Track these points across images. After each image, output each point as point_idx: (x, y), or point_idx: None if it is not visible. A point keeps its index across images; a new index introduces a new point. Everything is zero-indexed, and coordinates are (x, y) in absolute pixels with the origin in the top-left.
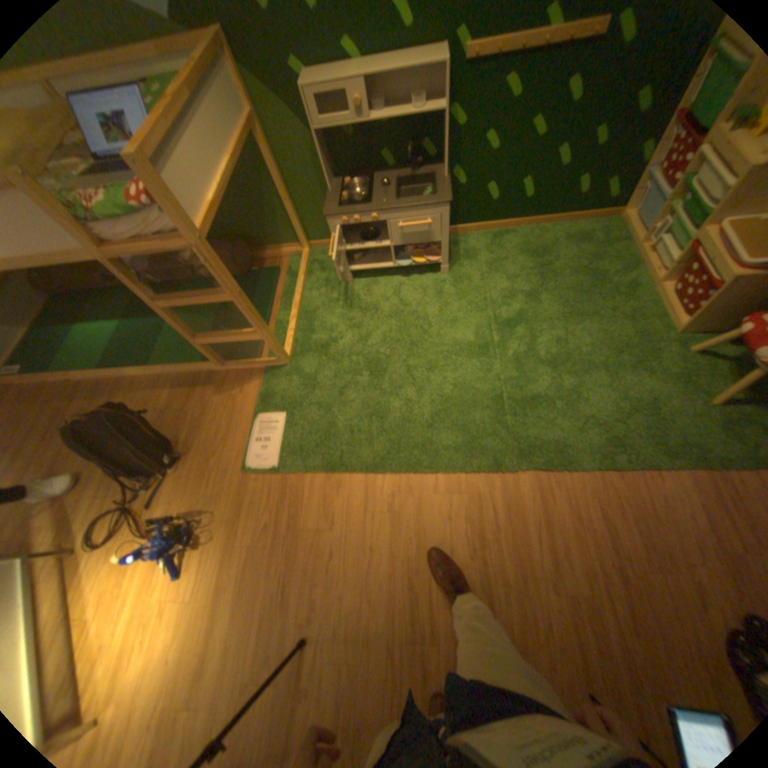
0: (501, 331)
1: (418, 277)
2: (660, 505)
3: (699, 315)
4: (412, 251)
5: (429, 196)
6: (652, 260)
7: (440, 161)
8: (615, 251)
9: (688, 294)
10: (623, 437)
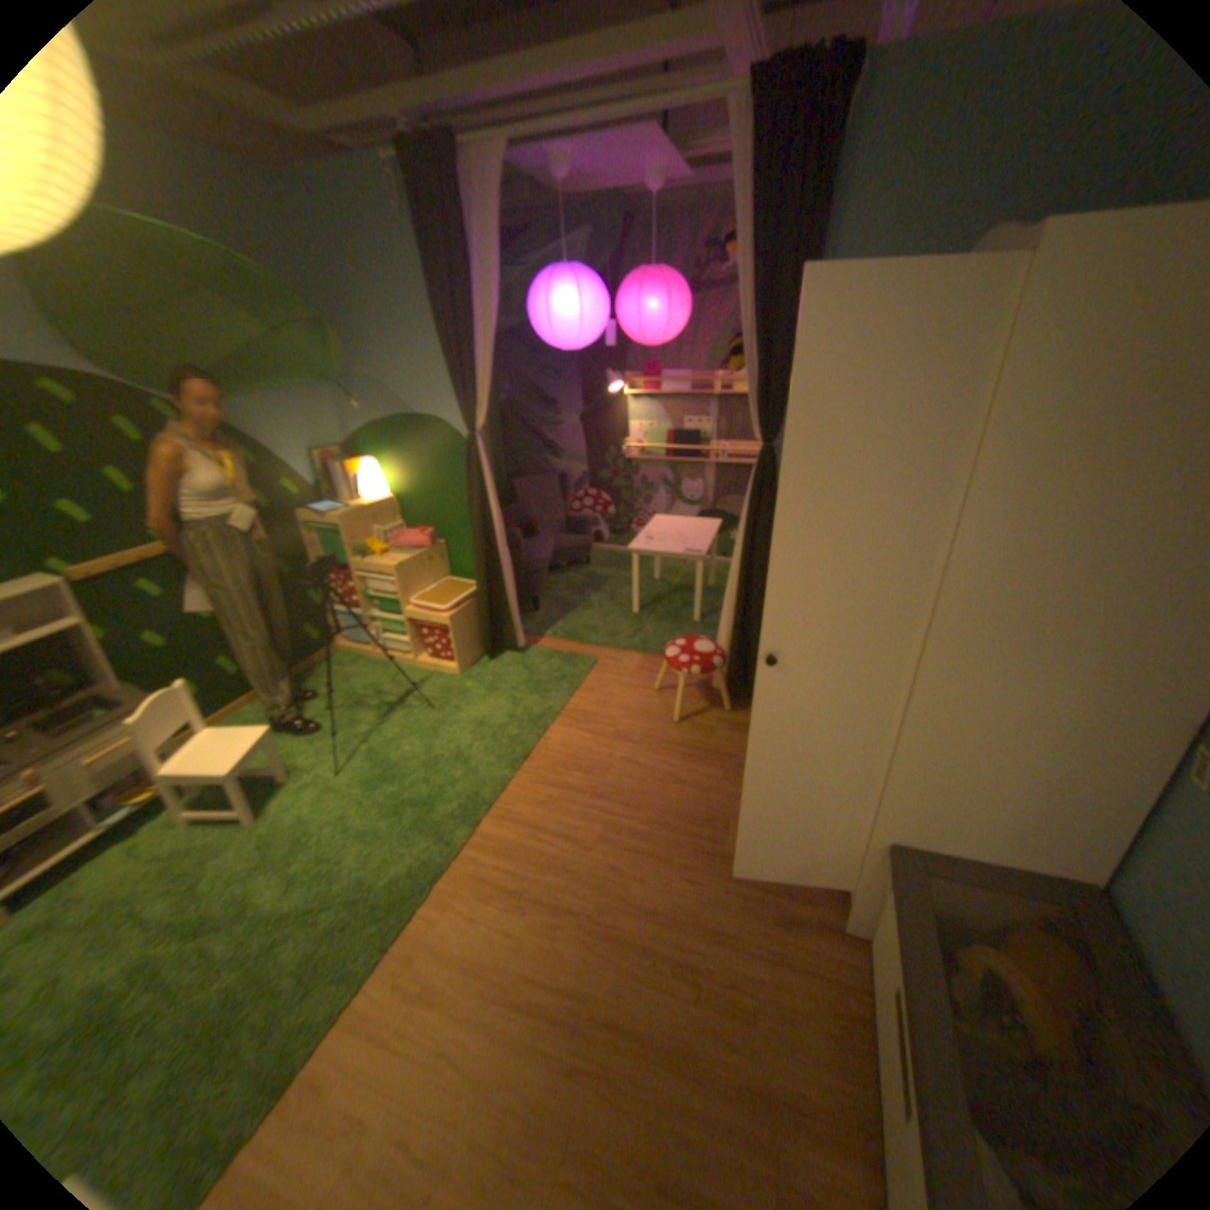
0: (331, 775)
1: (155, 823)
2: (564, 750)
3: (458, 654)
4: (120, 799)
5: (111, 716)
6: (394, 655)
7: (91, 686)
8: (361, 669)
9: (439, 651)
10: (504, 743)
